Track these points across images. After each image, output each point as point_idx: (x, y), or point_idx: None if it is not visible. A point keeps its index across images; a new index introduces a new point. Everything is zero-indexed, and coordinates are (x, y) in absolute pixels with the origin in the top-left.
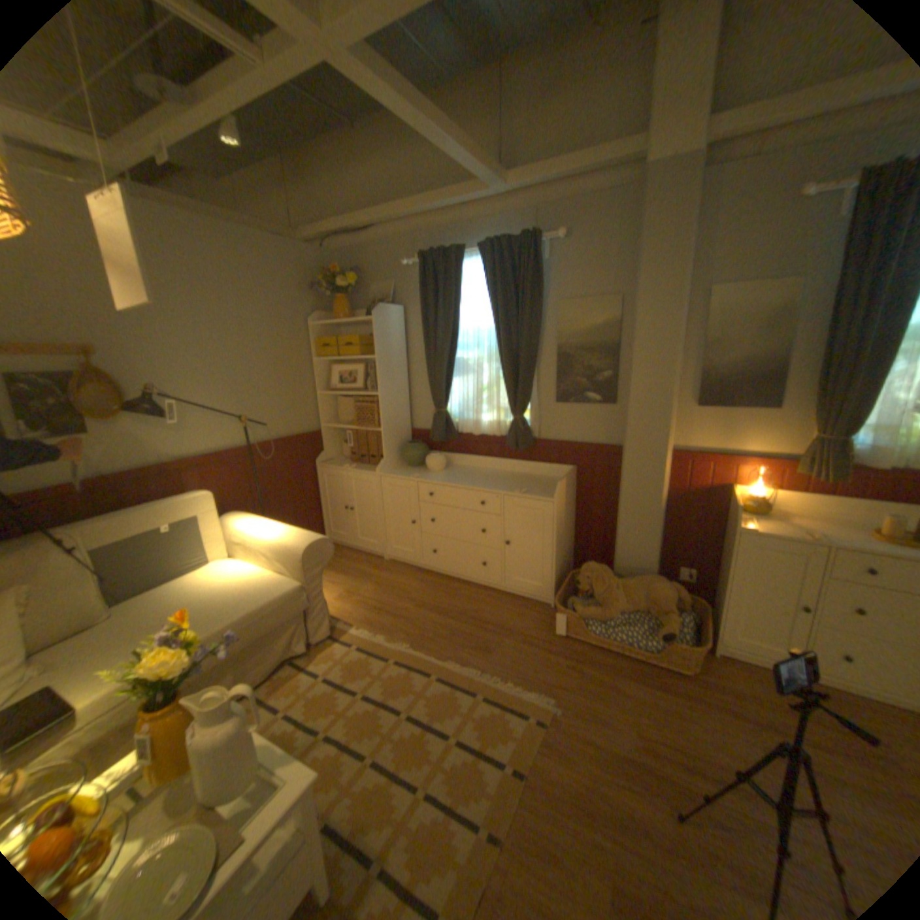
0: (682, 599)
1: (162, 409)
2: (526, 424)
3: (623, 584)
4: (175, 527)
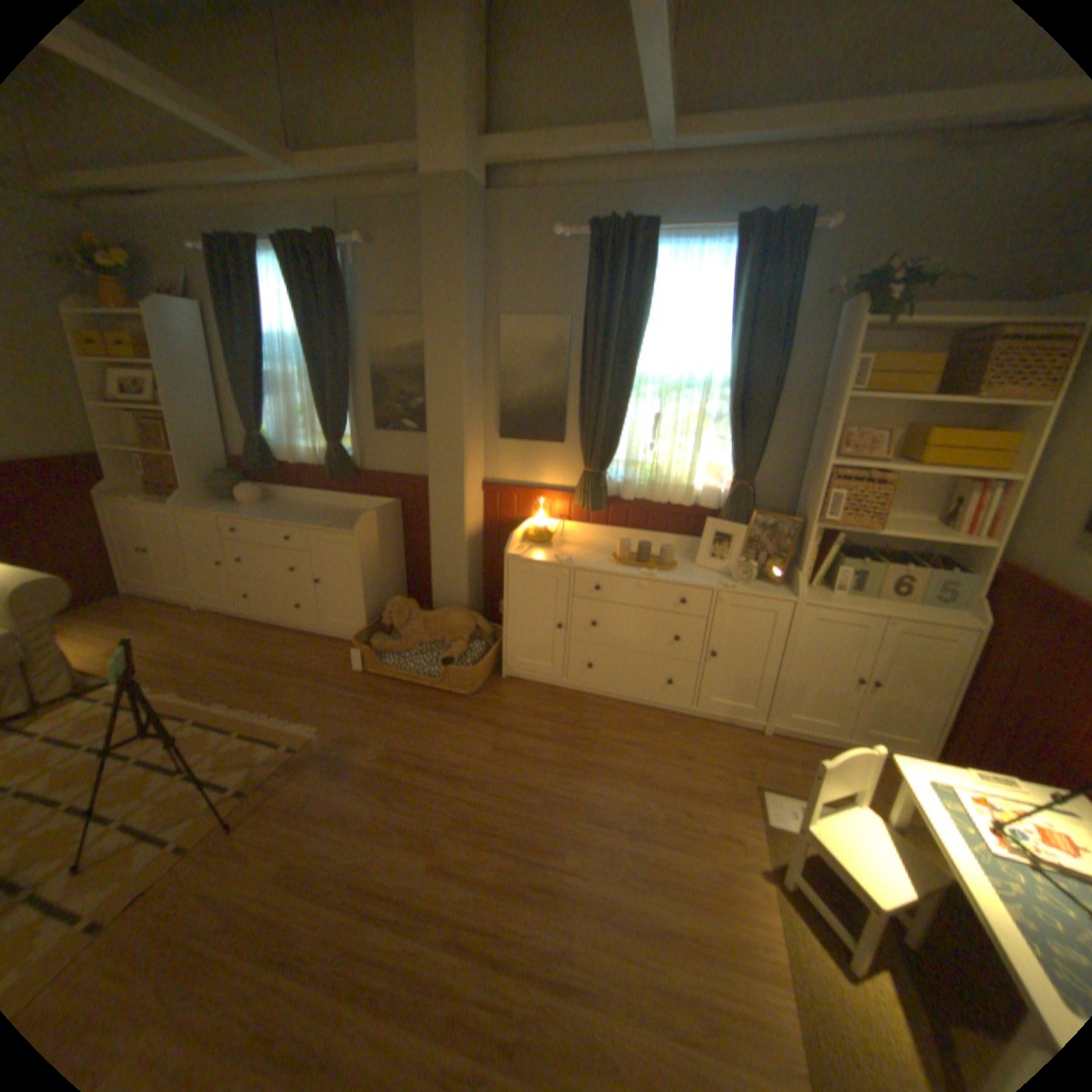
0: (481, 629)
1: None
2: (341, 454)
3: (425, 618)
4: None
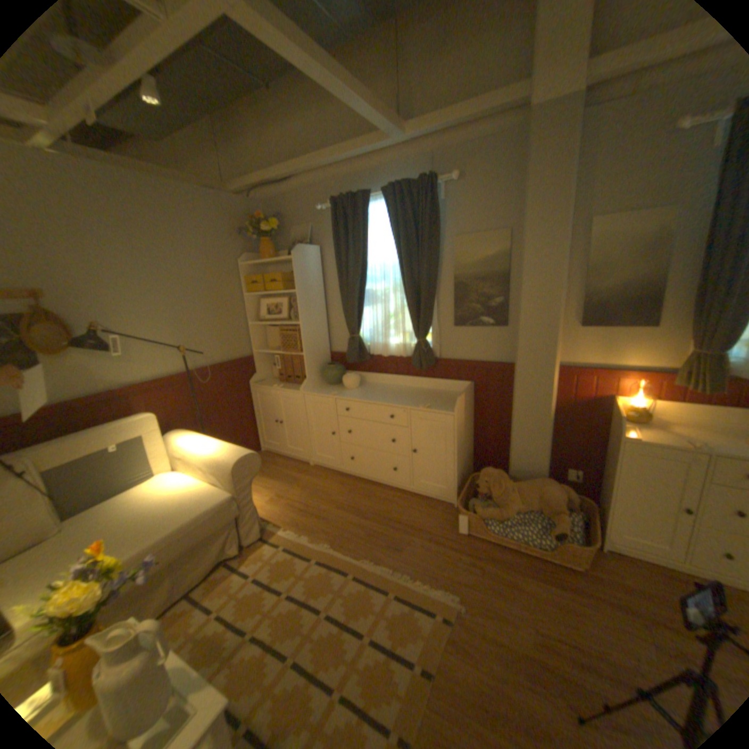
0: (572, 499)
1: (108, 343)
2: (428, 346)
3: (517, 487)
4: (118, 447)
